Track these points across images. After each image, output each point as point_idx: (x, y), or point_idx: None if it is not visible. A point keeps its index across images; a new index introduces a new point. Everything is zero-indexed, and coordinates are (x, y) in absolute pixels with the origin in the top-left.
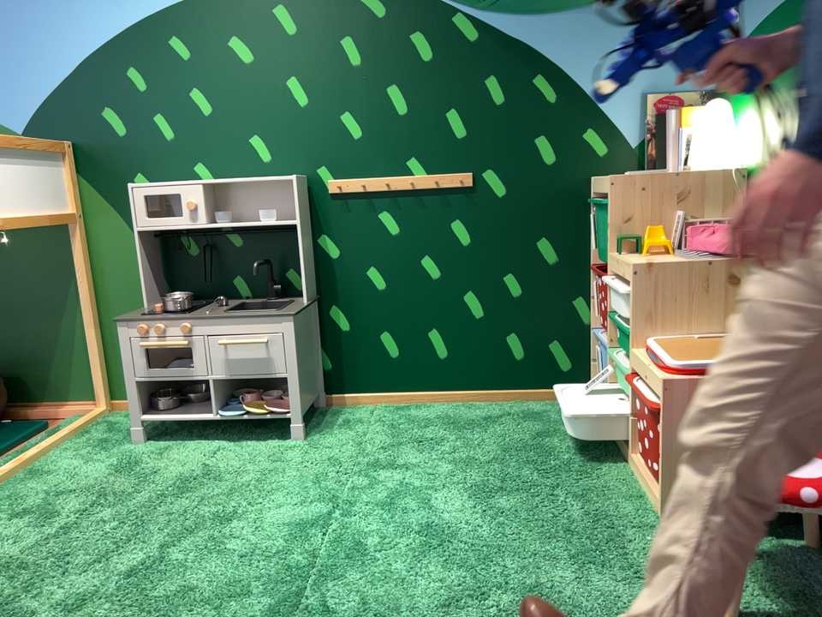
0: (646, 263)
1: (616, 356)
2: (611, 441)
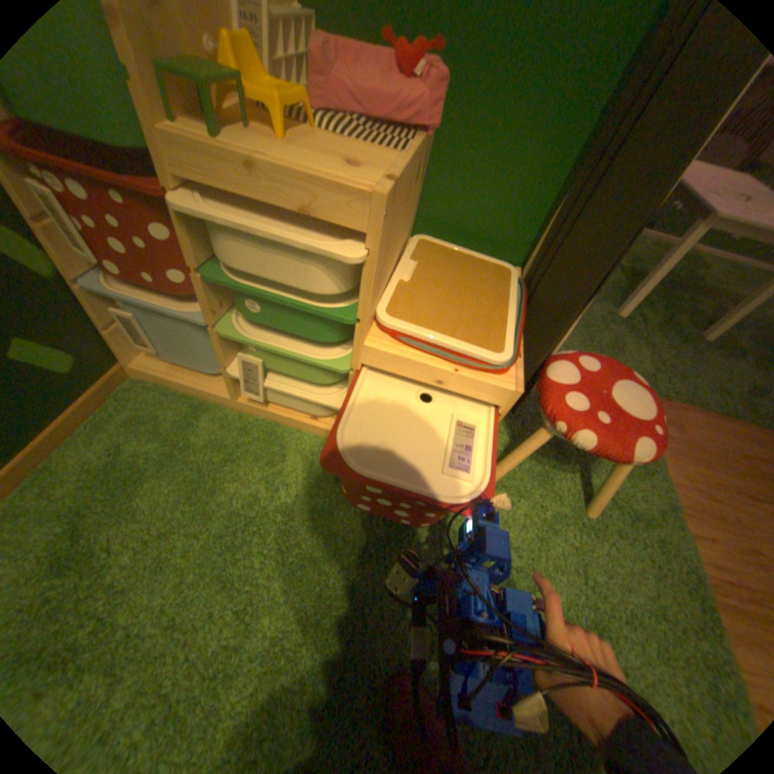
0: (396, 182)
1: (265, 334)
2: (284, 422)
